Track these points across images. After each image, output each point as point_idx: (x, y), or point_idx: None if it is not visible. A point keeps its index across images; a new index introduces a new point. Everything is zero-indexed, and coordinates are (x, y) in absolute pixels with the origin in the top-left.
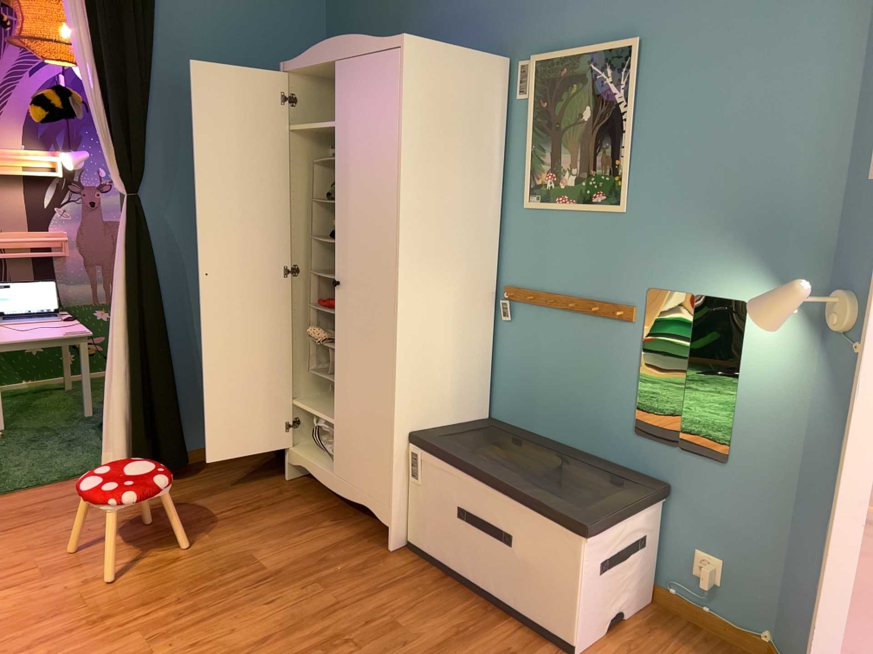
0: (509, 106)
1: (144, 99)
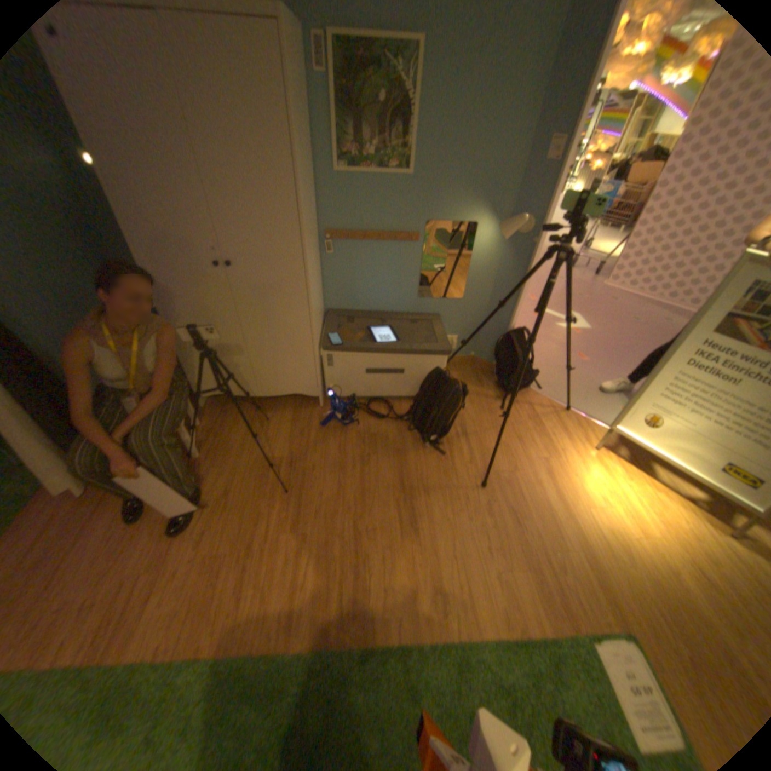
0: (306, 77)
1: None
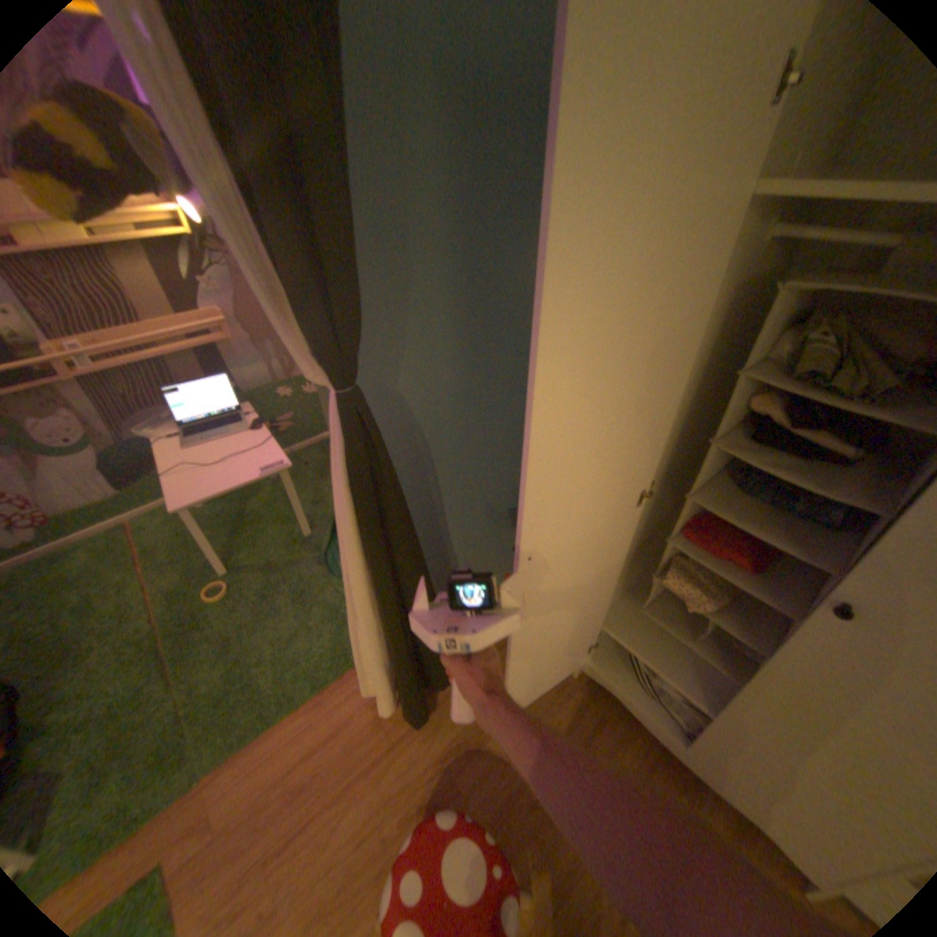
0: None
1: (337, 113)
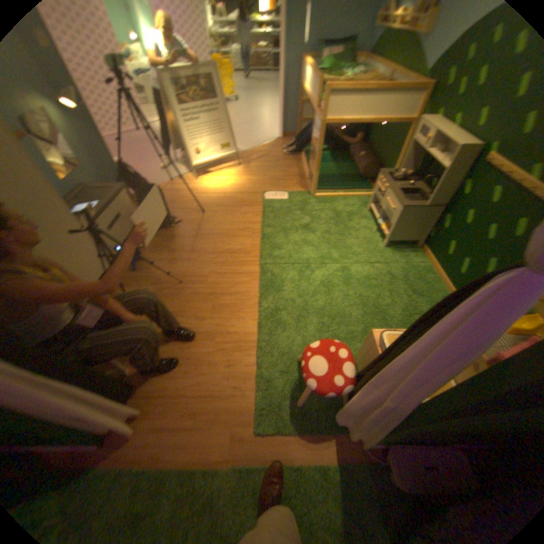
0: None
1: None
